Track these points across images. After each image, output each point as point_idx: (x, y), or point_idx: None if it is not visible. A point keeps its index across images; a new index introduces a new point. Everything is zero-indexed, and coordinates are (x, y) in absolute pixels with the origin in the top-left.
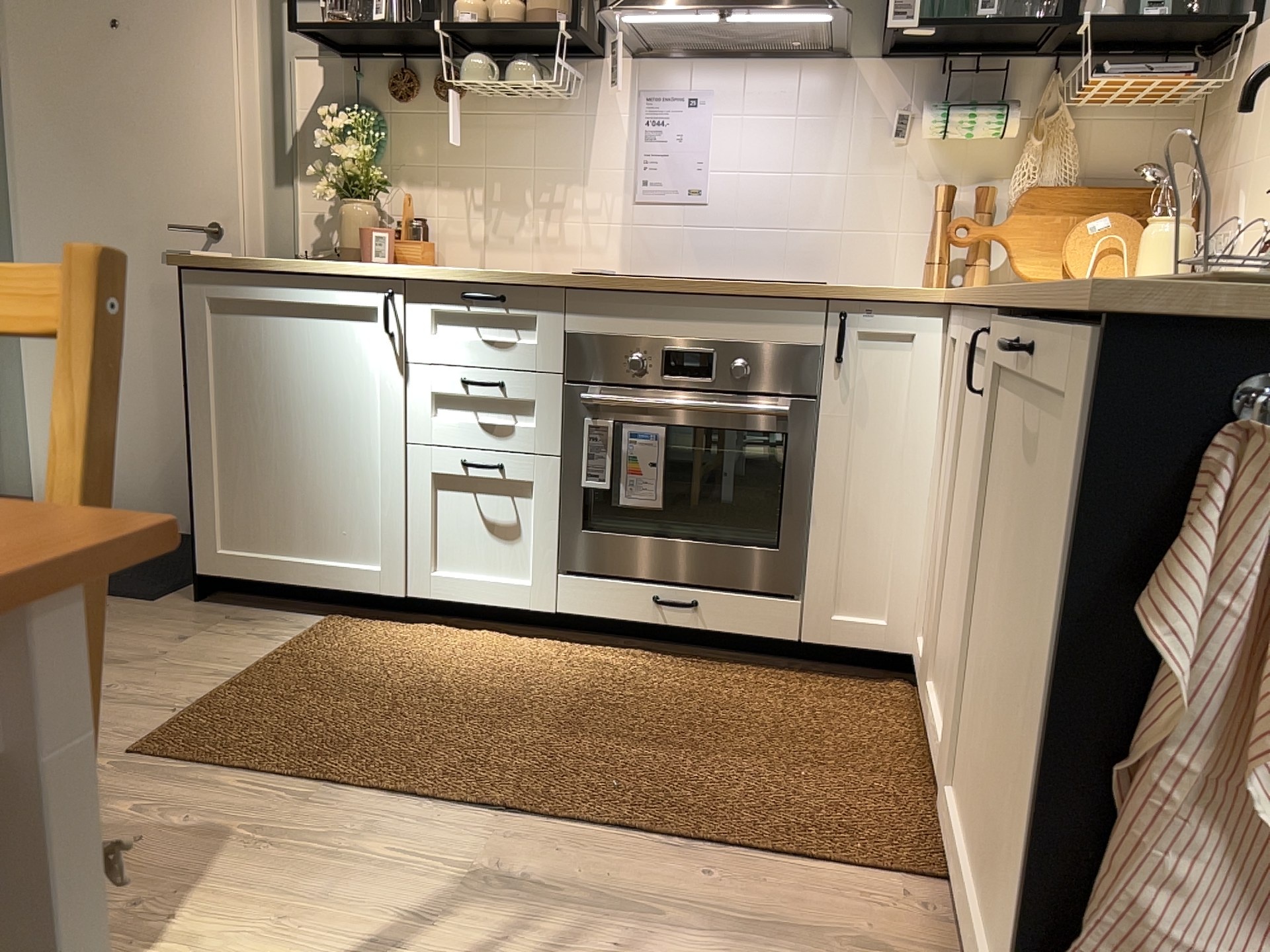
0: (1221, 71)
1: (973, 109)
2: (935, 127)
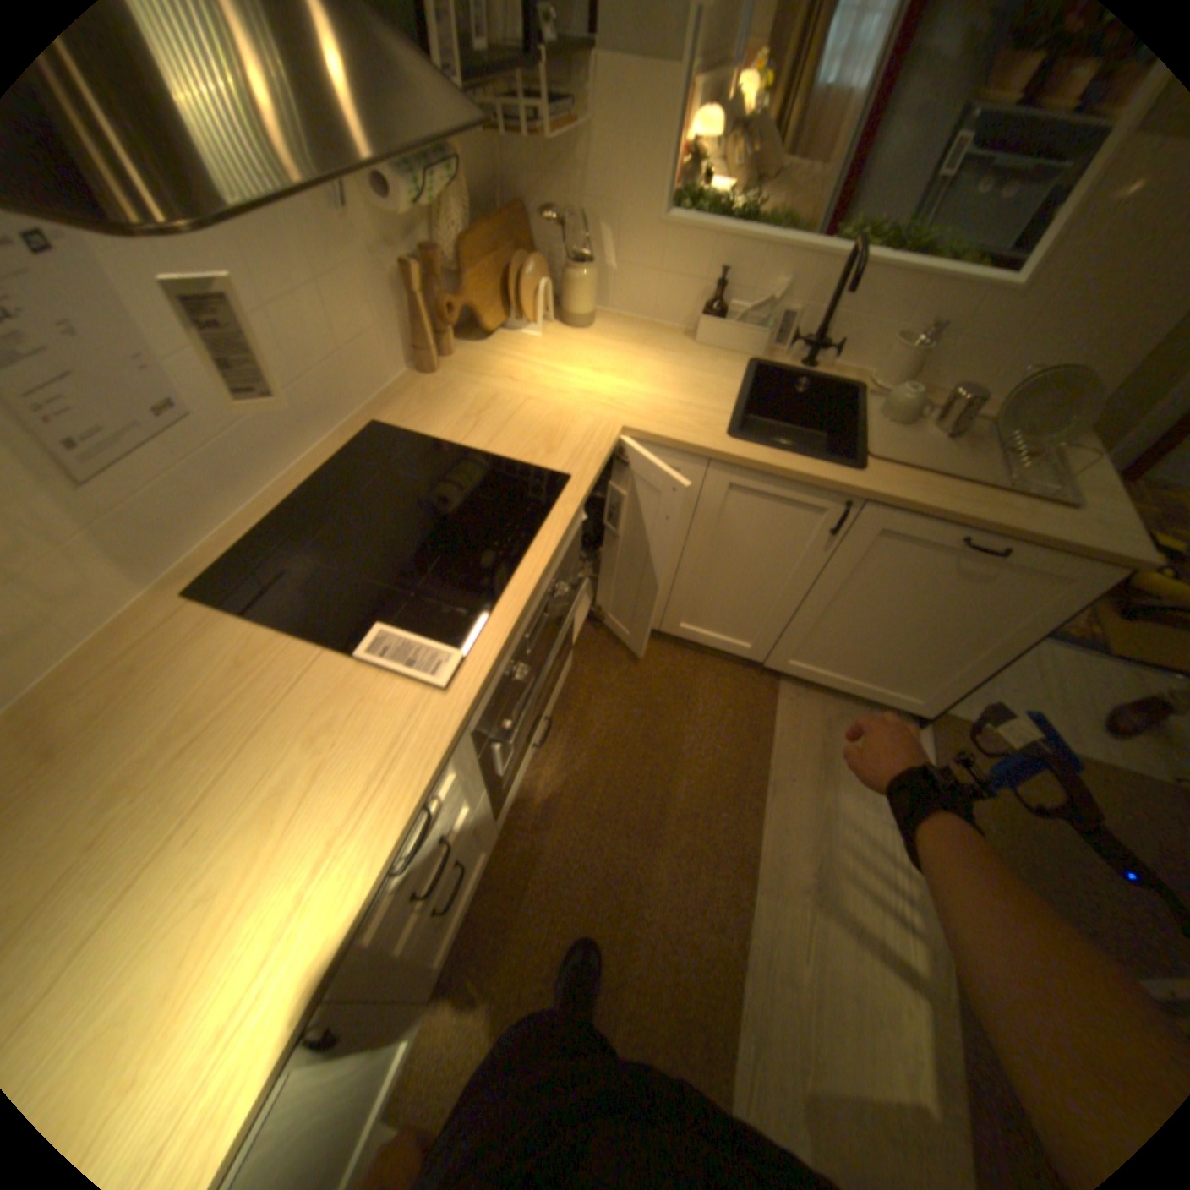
0: (565, 90)
1: (429, 160)
2: (406, 194)
